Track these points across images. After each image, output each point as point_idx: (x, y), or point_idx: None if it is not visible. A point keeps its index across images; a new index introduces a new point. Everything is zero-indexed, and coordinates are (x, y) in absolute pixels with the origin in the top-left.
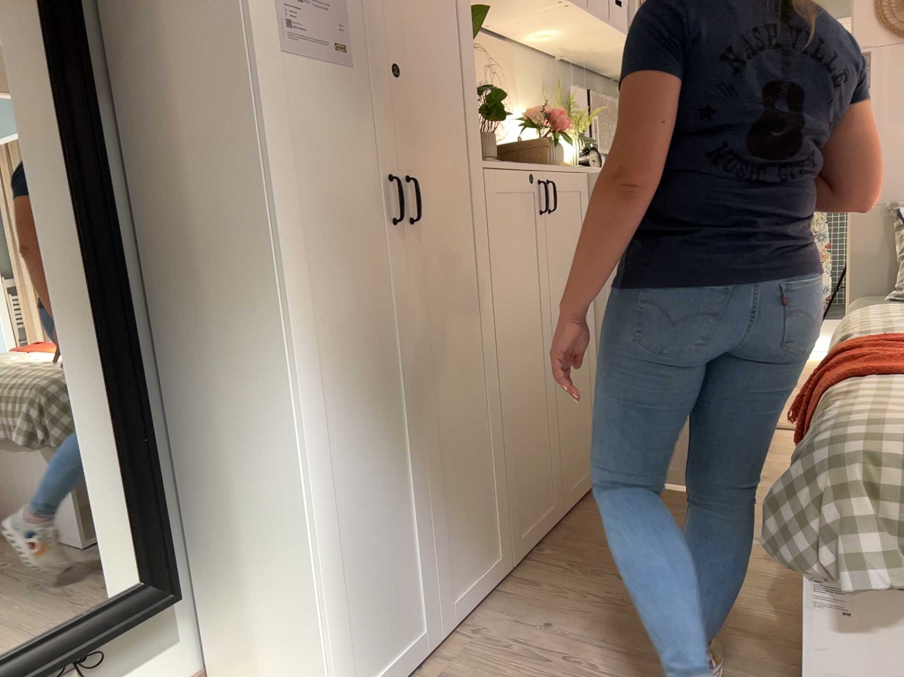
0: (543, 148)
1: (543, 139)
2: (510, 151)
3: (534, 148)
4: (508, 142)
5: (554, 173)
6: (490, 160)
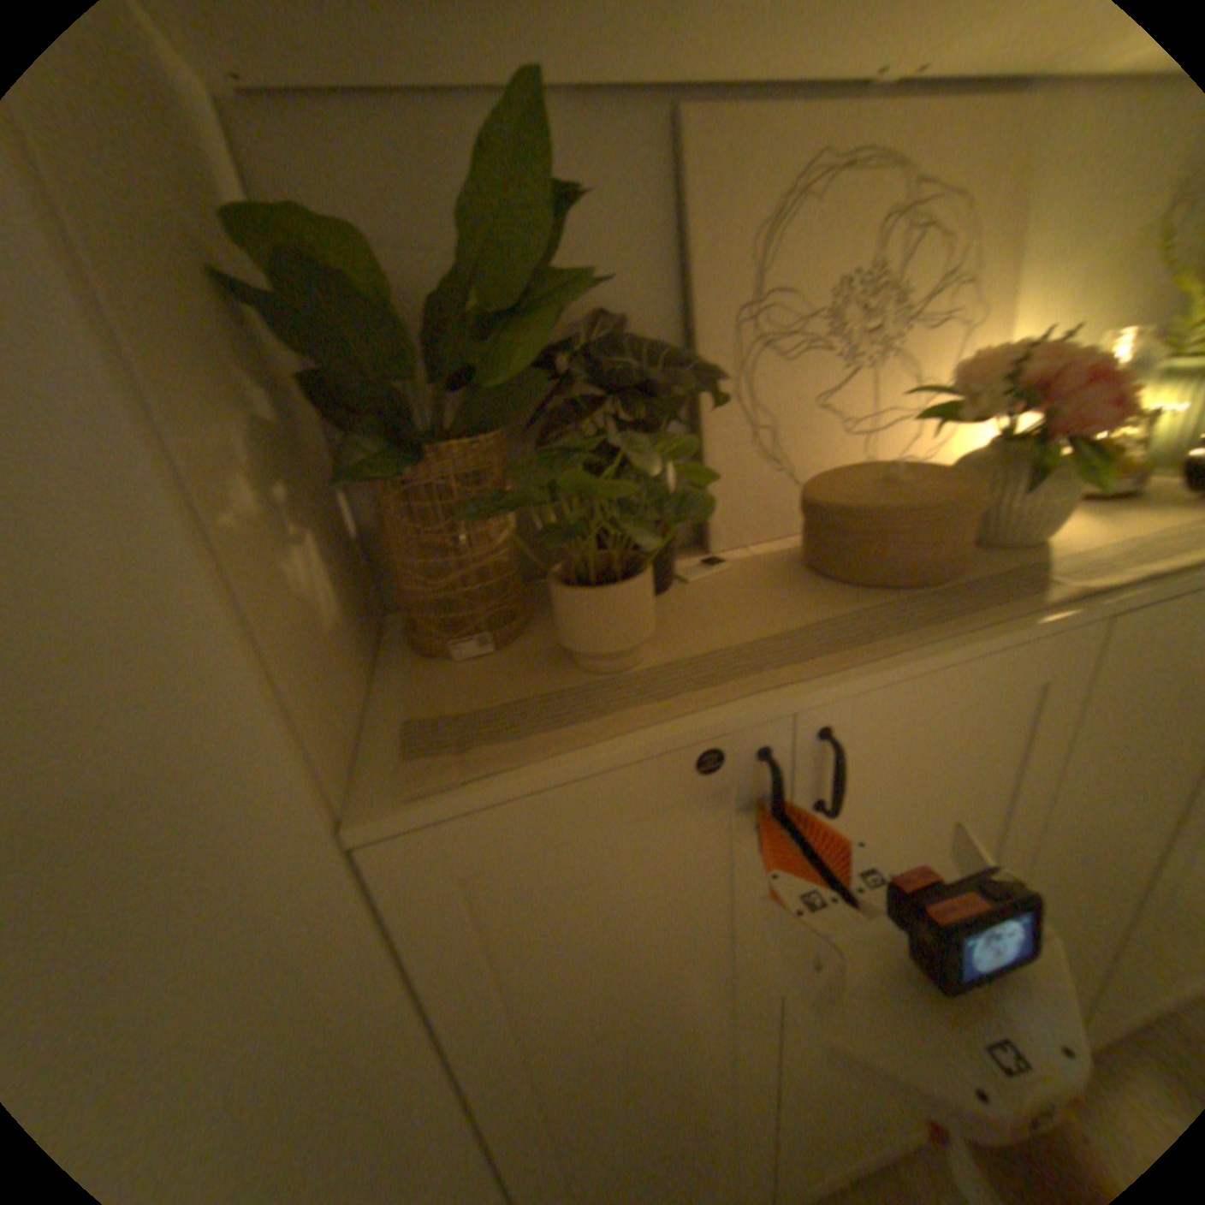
0: (939, 529)
1: (944, 503)
2: (825, 523)
3: (900, 533)
4: (827, 498)
5: (873, 692)
6: (467, 763)
